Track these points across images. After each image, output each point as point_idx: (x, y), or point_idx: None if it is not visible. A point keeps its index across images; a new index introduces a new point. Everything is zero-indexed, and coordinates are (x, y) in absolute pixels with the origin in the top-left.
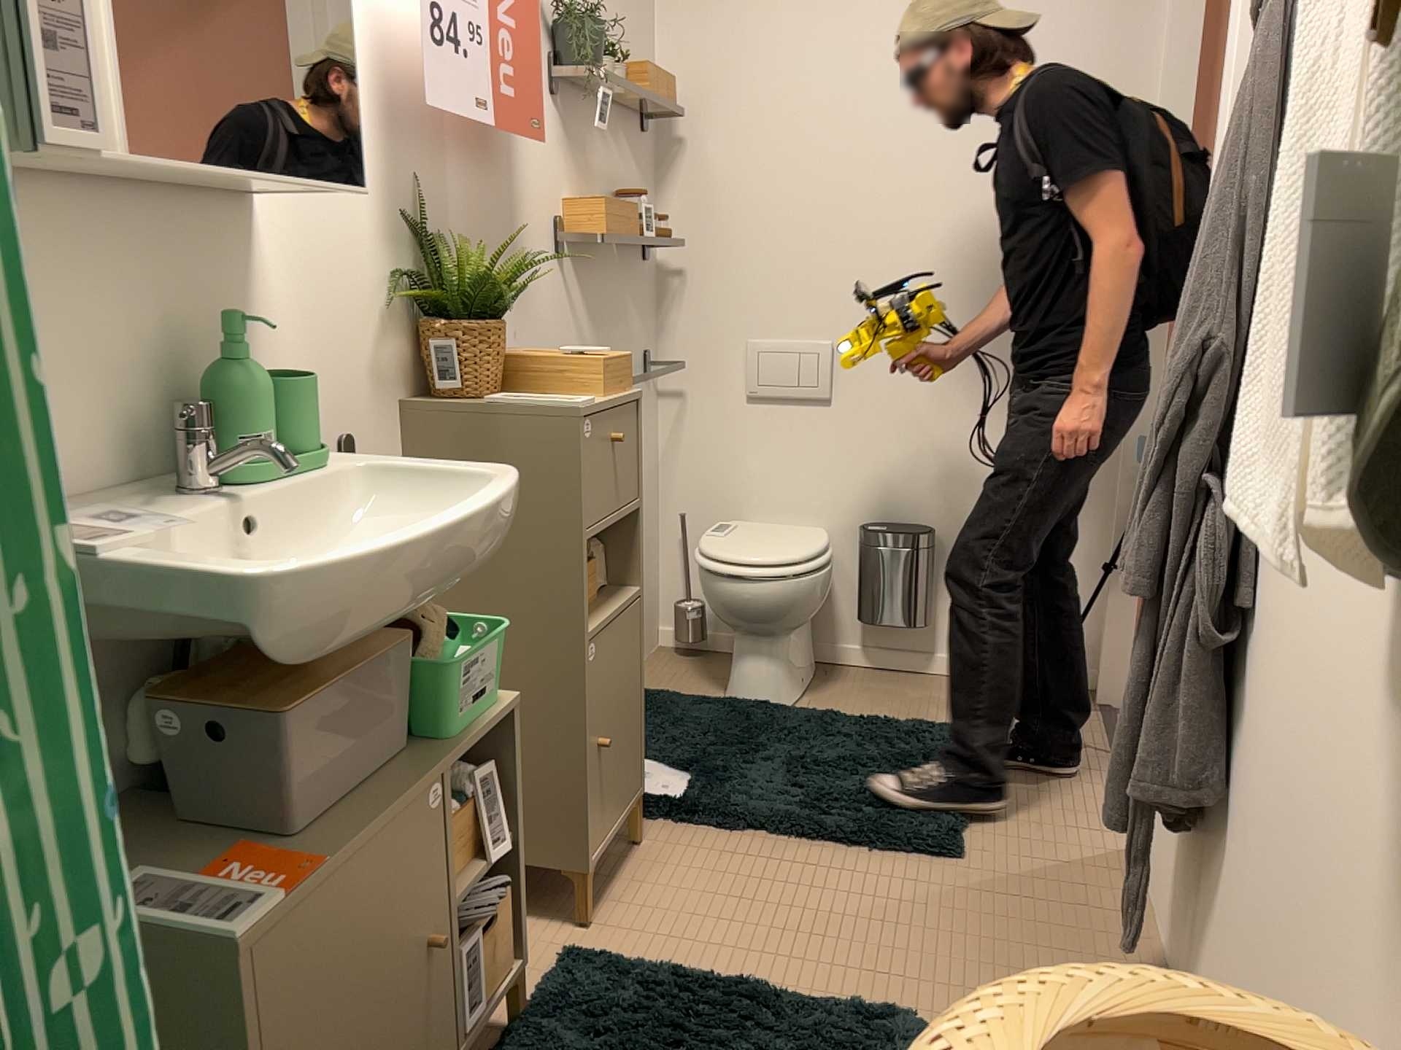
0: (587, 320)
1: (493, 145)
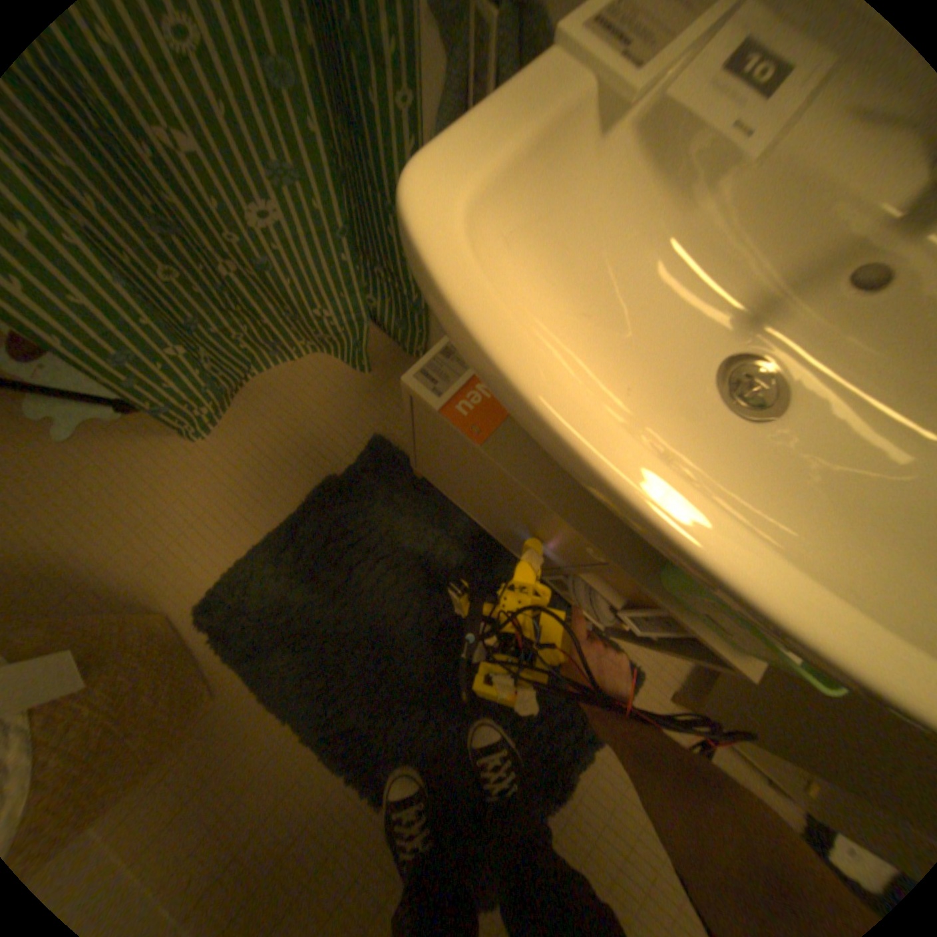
0: None
1: None
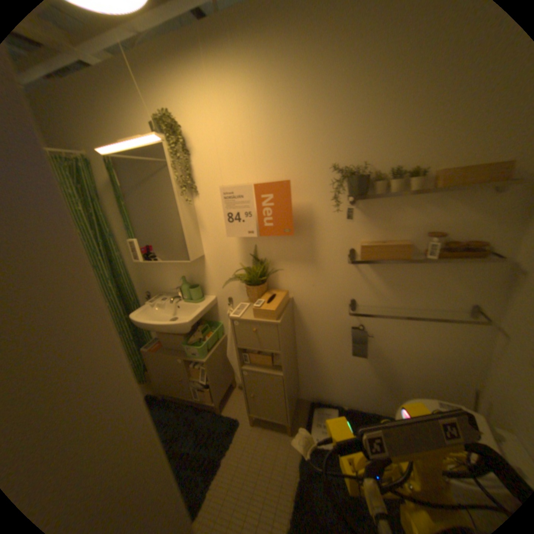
0: (382, 285)
1: (298, 230)
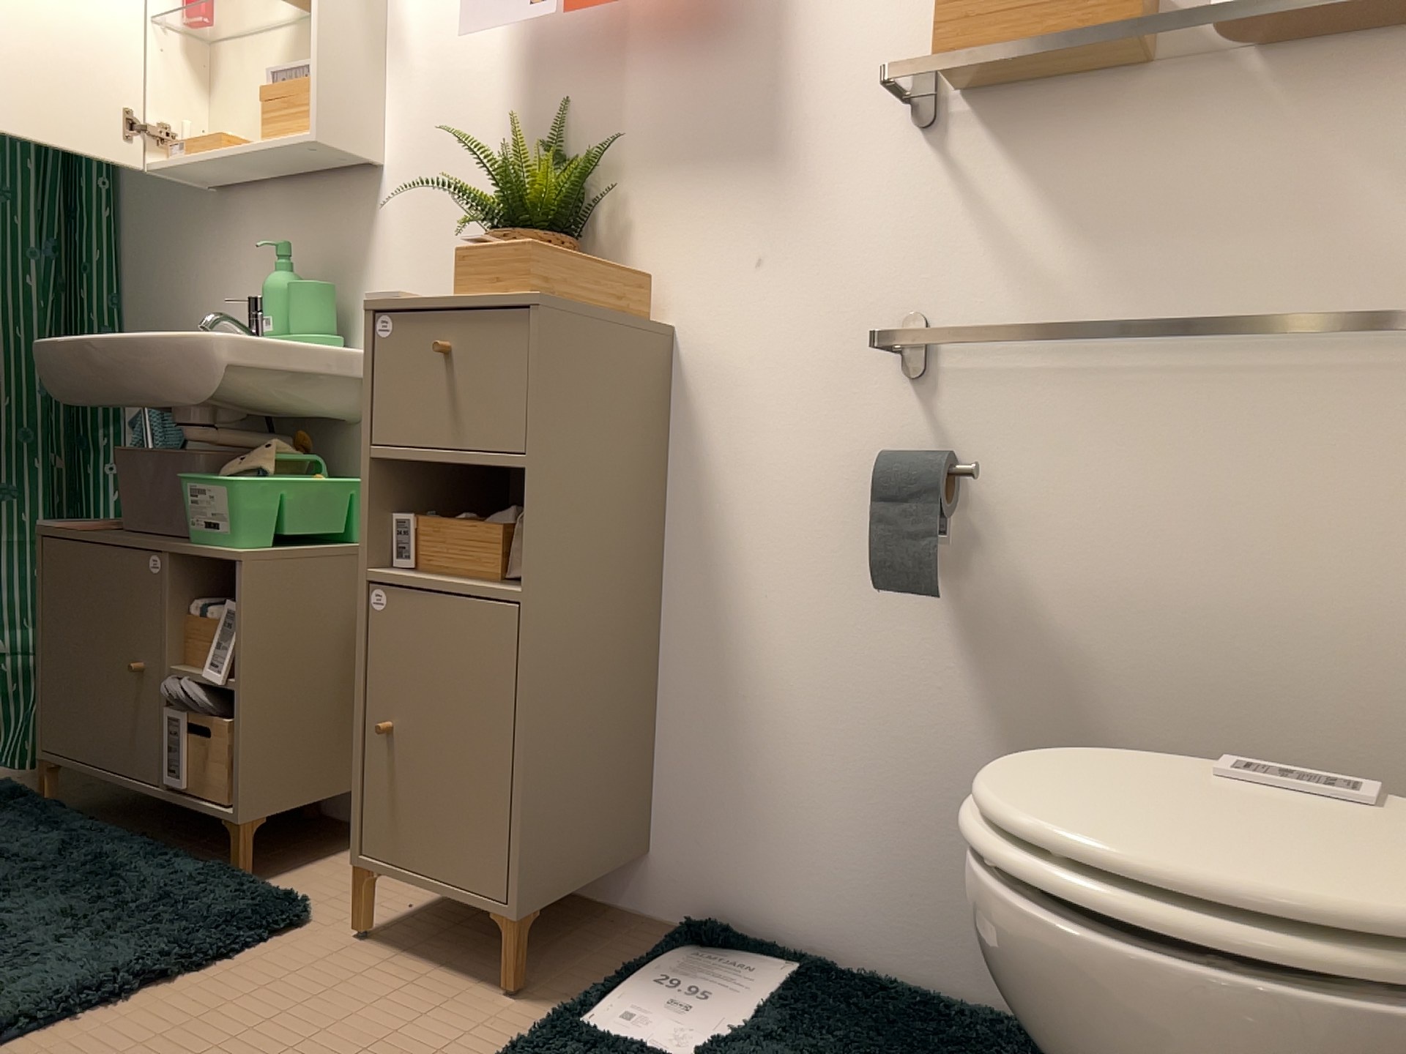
0: (1037, 230)
1: (726, 17)
